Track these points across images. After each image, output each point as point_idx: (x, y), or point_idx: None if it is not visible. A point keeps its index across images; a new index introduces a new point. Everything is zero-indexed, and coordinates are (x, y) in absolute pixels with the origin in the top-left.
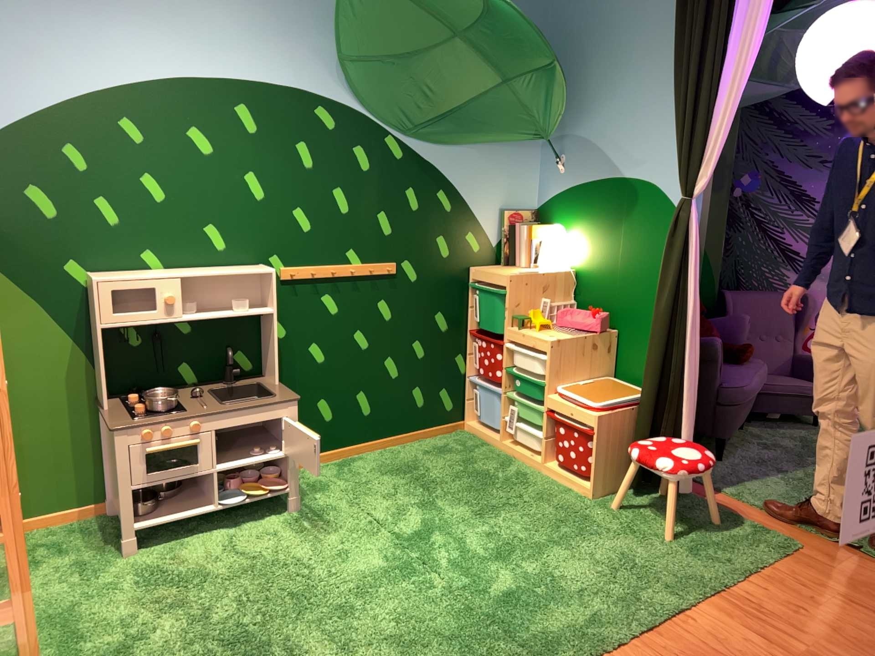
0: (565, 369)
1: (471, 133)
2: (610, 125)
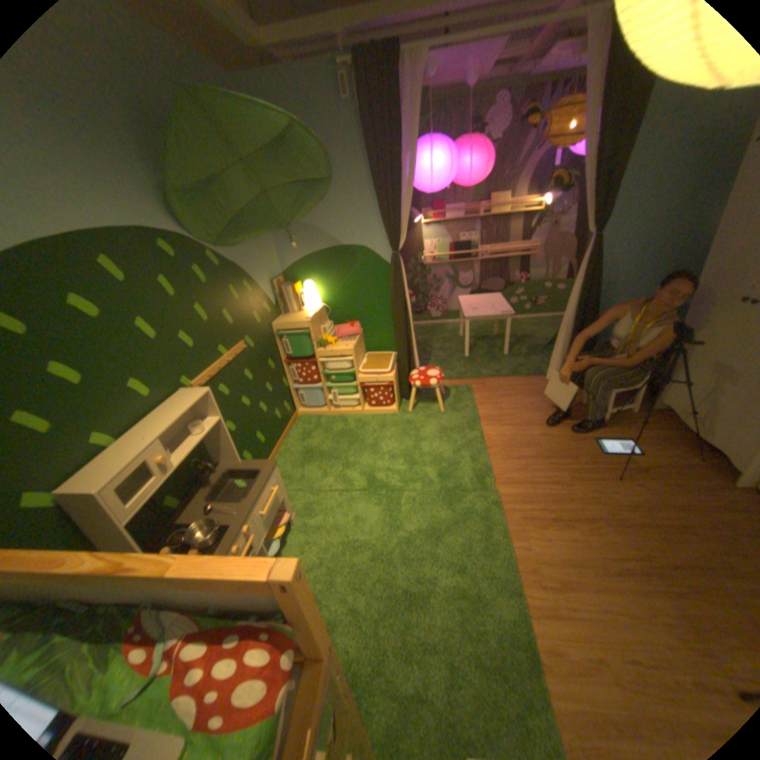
0: (357, 360)
1: (247, 235)
2: (324, 215)
